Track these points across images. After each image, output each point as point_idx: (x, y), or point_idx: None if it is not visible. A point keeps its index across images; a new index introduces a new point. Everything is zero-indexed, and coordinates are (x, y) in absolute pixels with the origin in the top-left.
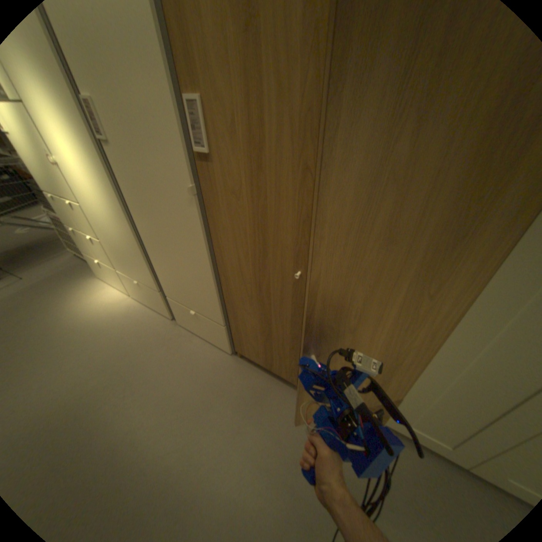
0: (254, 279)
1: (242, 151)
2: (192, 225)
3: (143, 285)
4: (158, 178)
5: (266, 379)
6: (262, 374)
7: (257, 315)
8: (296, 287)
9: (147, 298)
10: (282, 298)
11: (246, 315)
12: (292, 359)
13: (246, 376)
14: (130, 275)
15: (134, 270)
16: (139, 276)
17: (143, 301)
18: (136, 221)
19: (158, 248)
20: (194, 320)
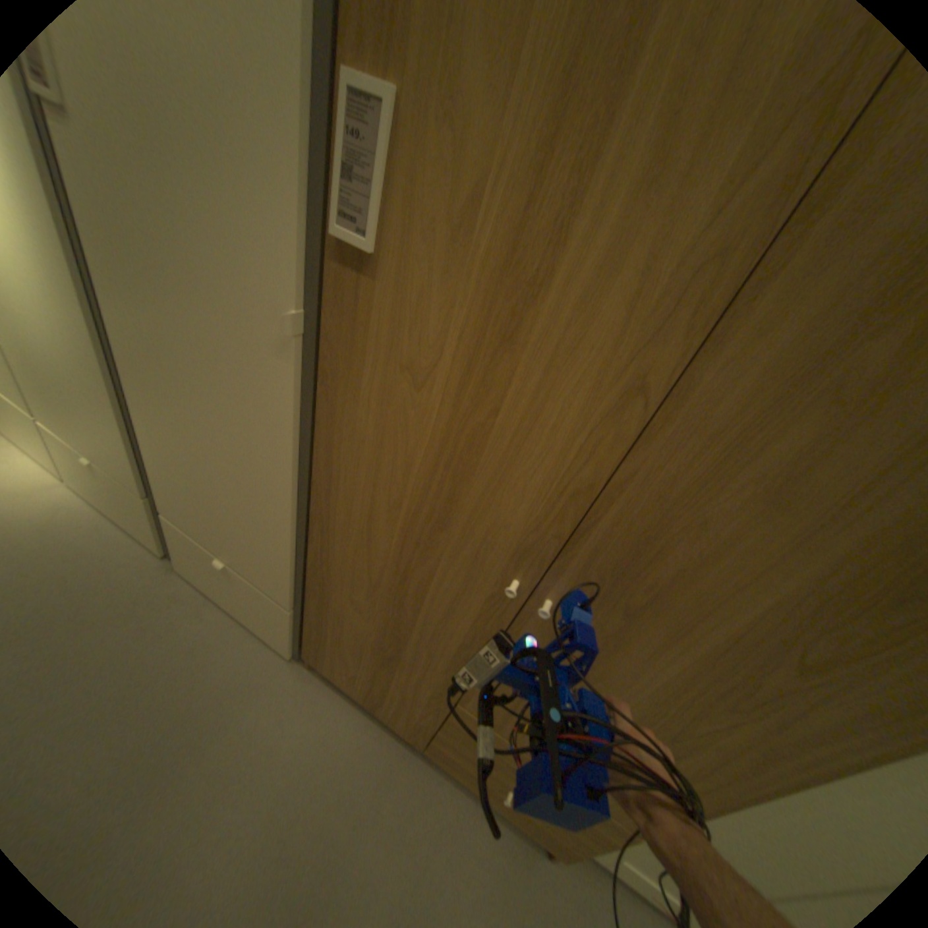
0: (396, 556)
1: (472, 284)
2: (270, 398)
3: (104, 474)
4: (204, 261)
5: (357, 726)
6: (350, 712)
7: (379, 618)
8: (495, 603)
9: (109, 500)
10: (451, 610)
11: (350, 609)
12: (430, 711)
13: (315, 715)
14: (73, 442)
15: (86, 436)
16: (97, 453)
17: (97, 503)
18: (115, 337)
19: (162, 414)
20: (219, 576)
